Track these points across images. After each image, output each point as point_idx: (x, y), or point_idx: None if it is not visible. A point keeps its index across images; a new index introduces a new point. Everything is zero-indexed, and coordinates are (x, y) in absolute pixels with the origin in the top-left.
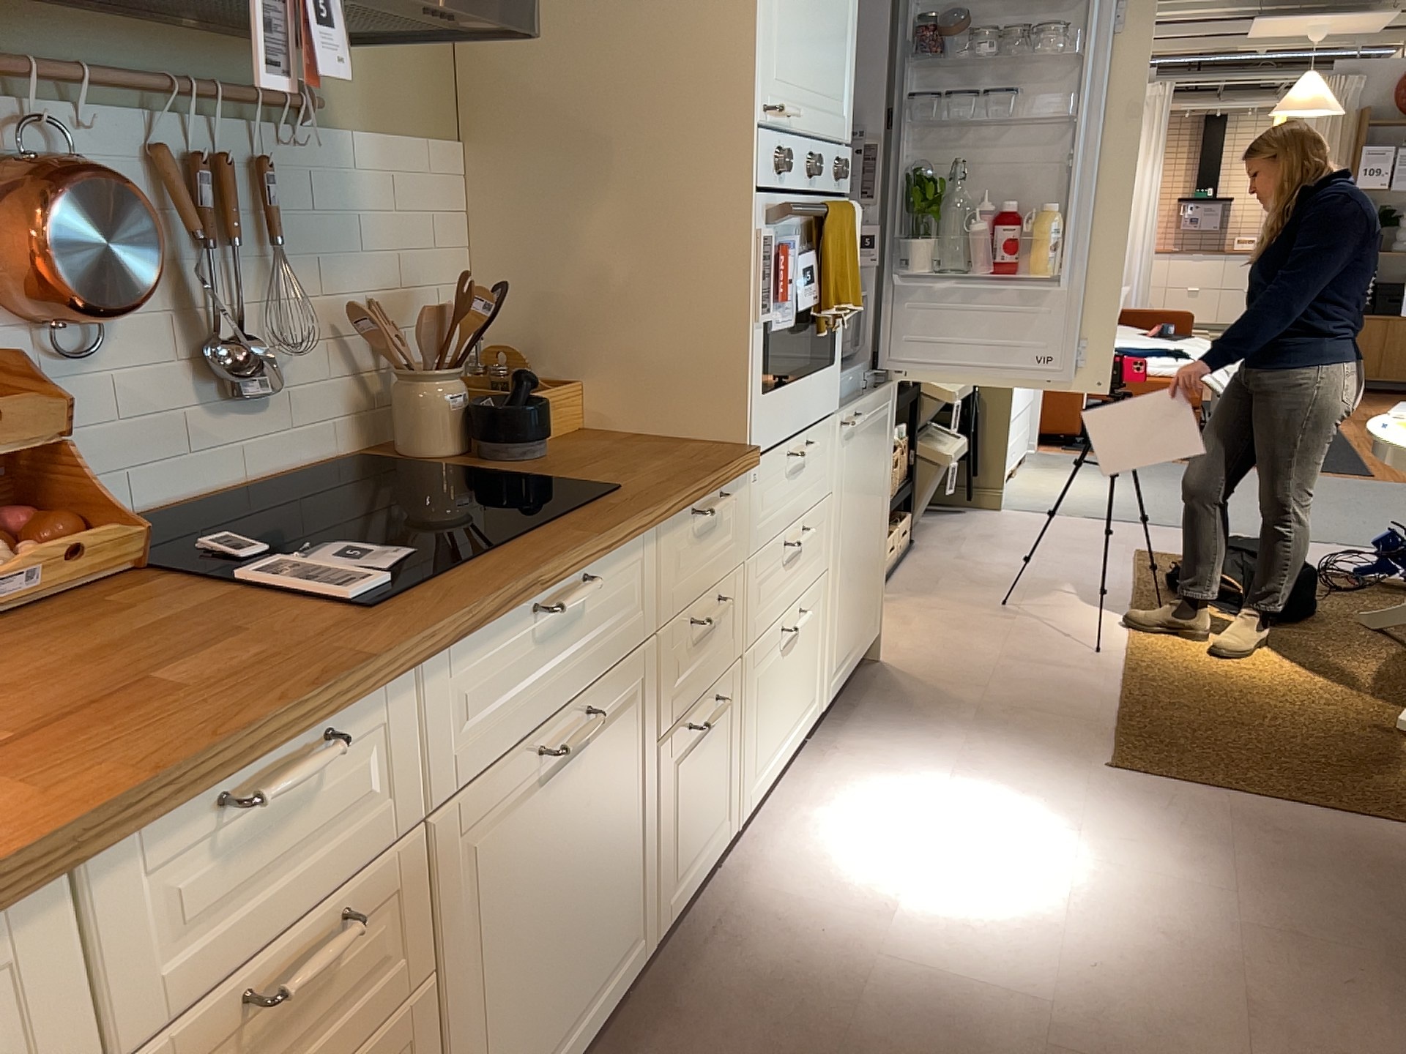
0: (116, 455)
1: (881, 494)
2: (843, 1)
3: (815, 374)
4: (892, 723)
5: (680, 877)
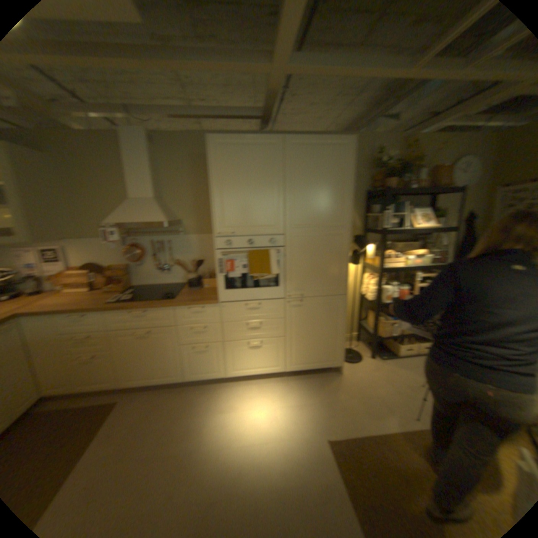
0: (147, 277)
1: (333, 326)
2: (269, 202)
3: (264, 288)
4: (309, 388)
5: (194, 373)
